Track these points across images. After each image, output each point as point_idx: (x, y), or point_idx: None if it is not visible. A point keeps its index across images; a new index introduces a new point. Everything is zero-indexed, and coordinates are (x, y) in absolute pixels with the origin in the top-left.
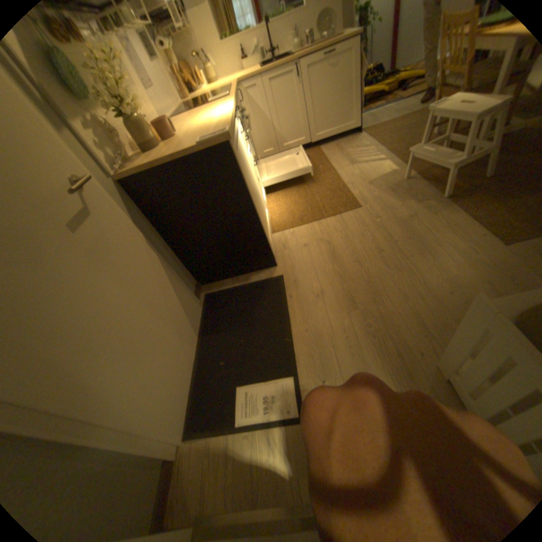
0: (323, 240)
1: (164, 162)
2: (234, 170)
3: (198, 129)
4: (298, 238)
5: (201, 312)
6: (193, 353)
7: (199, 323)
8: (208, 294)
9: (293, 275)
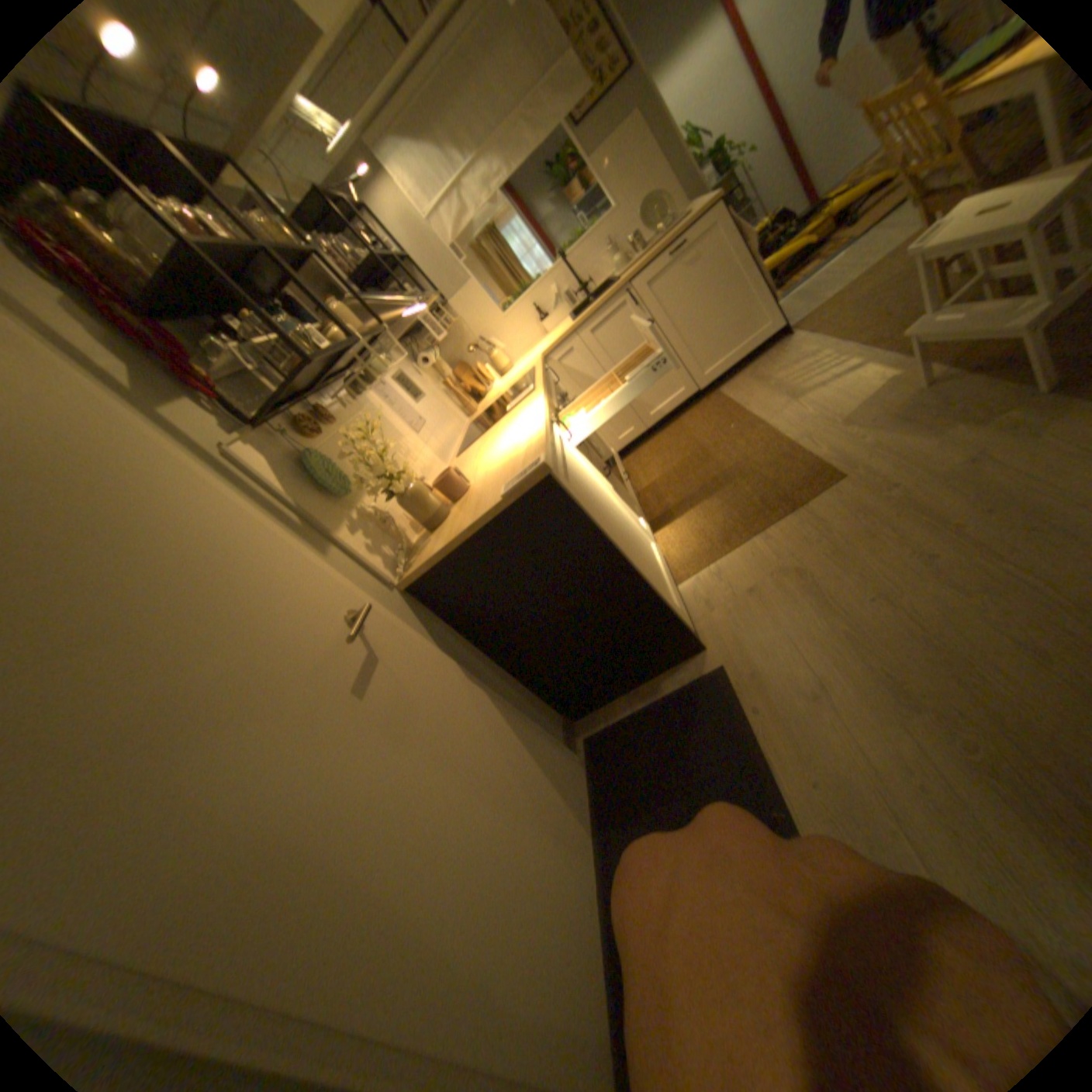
0: (787, 571)
1: (464, 539)
2: (571, 512)
3: (501, 469)
4: (734, 579)
5: (587, 780)
6: (592, 875)
7: (589, 805)
8: (591, 738)
9: (747, 662)
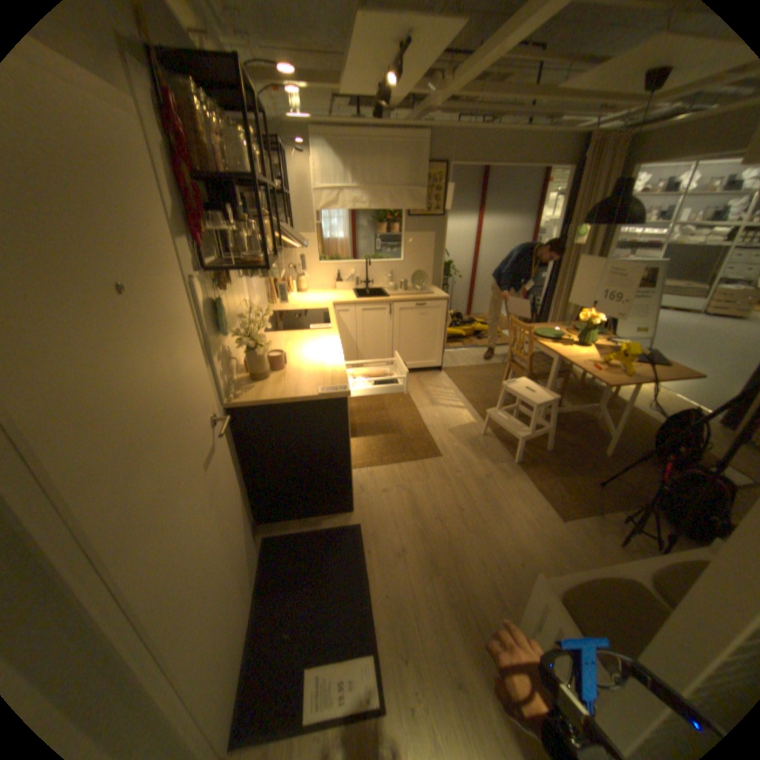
0: (403, 488)
1: (282, 403)
2: (343, 419)
3: (313, 373)
4: (377, 481)
5: (258, 564)
6: (248, 621)
7: (255, 579)
8: (268, 539)
9: (372, 526)
